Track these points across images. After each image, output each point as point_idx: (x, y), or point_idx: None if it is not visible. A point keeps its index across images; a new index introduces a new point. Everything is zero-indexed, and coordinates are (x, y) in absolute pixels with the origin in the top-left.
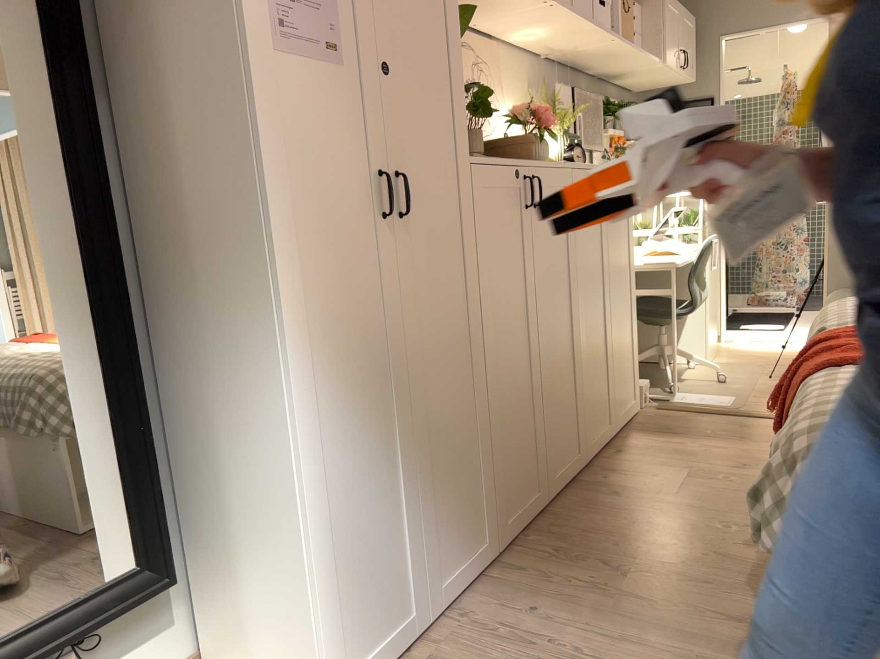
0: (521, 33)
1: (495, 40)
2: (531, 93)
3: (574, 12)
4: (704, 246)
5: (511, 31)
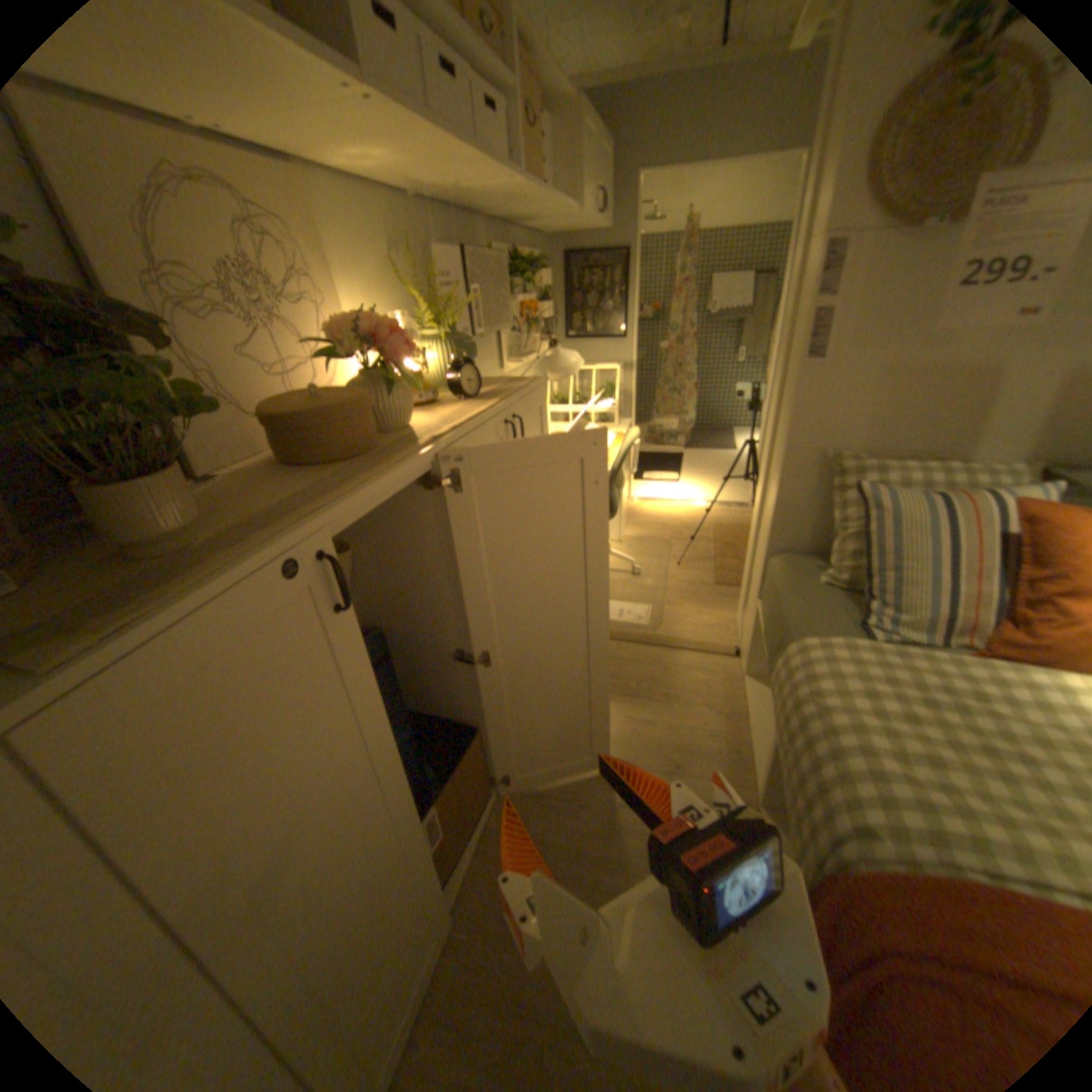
0: (344, 151)
1: (296, 160)
2: (392, 263)
3: (430, 116)
4: (625, 452)
5: (318, 145)
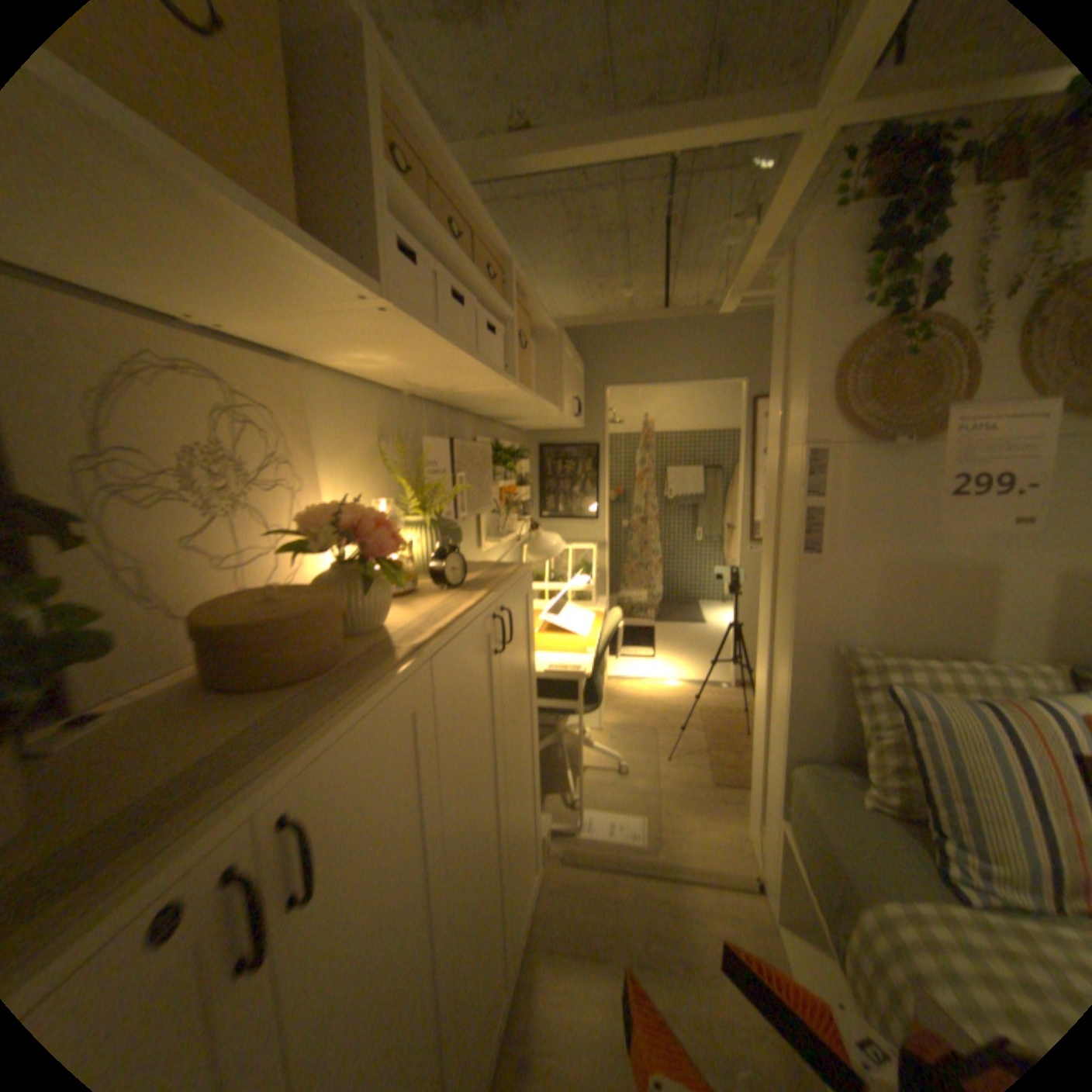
0: (348, 354)
1: (297, 358)
2: (381, 451)
3: (441, 330)
4: (609, 634)
5: (323, 347)
